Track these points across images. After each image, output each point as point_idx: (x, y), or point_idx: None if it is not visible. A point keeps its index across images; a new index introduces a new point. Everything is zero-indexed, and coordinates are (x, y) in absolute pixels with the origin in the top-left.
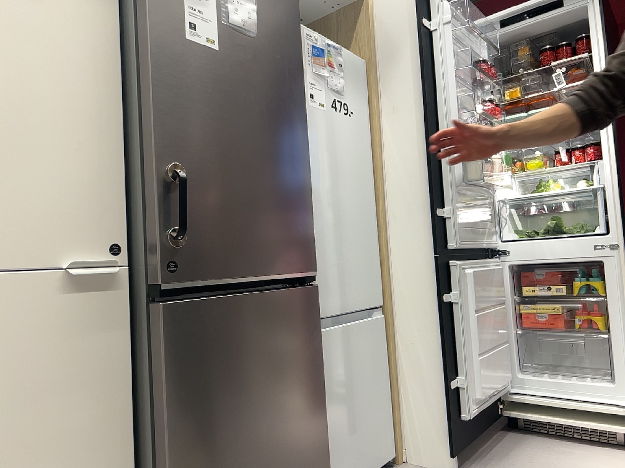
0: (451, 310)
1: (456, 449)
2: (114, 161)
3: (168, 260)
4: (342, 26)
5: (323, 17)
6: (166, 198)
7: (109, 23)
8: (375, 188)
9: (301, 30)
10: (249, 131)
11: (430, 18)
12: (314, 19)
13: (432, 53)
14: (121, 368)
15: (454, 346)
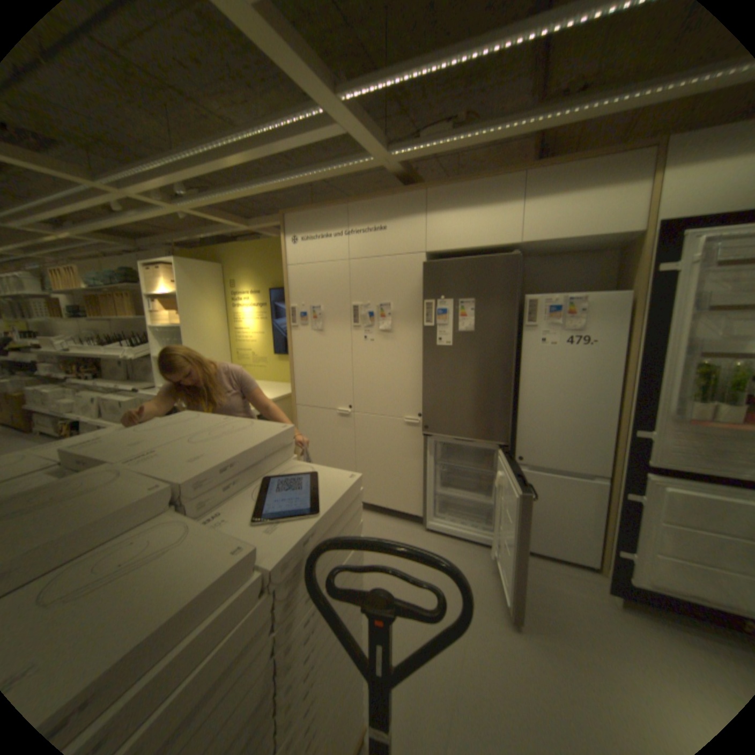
0: (641, 509)
1: (617, 594)
2: (421, 386)
3: (426, 424)
4: (638, 252)
5: (633, 240)
6: (426, 404)
7: (422, 339)
8: (625, 394)
9: (539, 300)
10: (467, 377)
11: (679, 259)
12: (629, 241)
13: (673, 294)
14: (421, 450)
15: (637, 534)
